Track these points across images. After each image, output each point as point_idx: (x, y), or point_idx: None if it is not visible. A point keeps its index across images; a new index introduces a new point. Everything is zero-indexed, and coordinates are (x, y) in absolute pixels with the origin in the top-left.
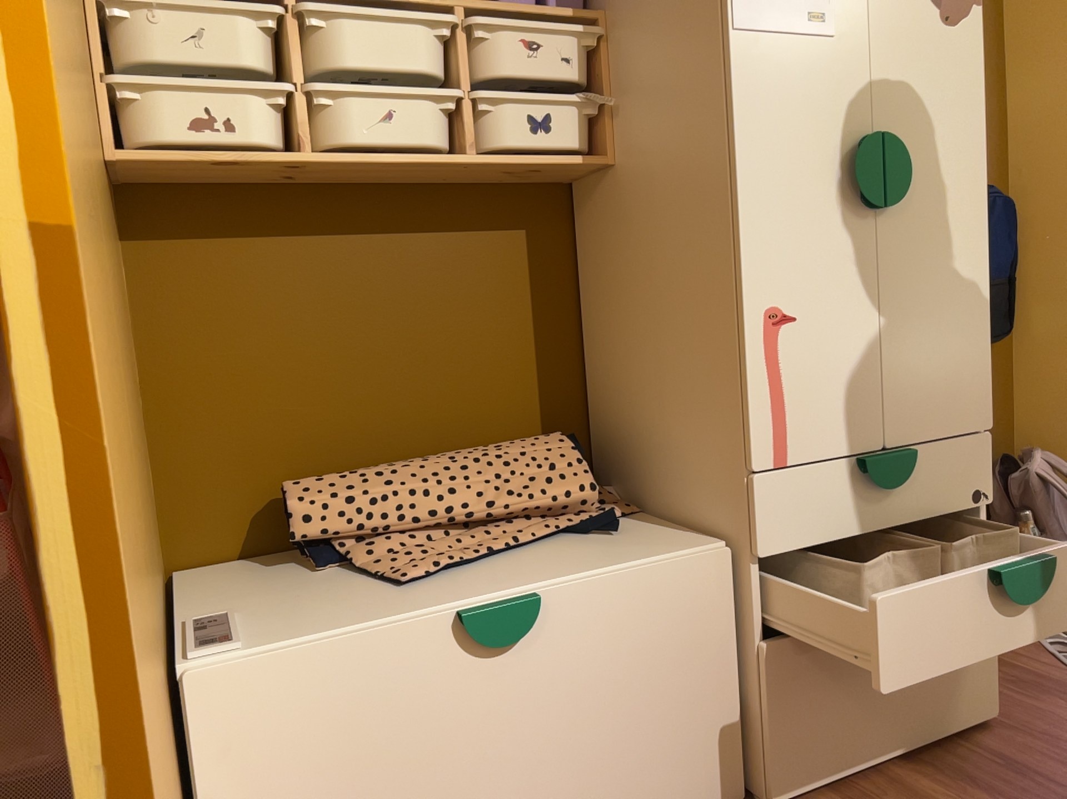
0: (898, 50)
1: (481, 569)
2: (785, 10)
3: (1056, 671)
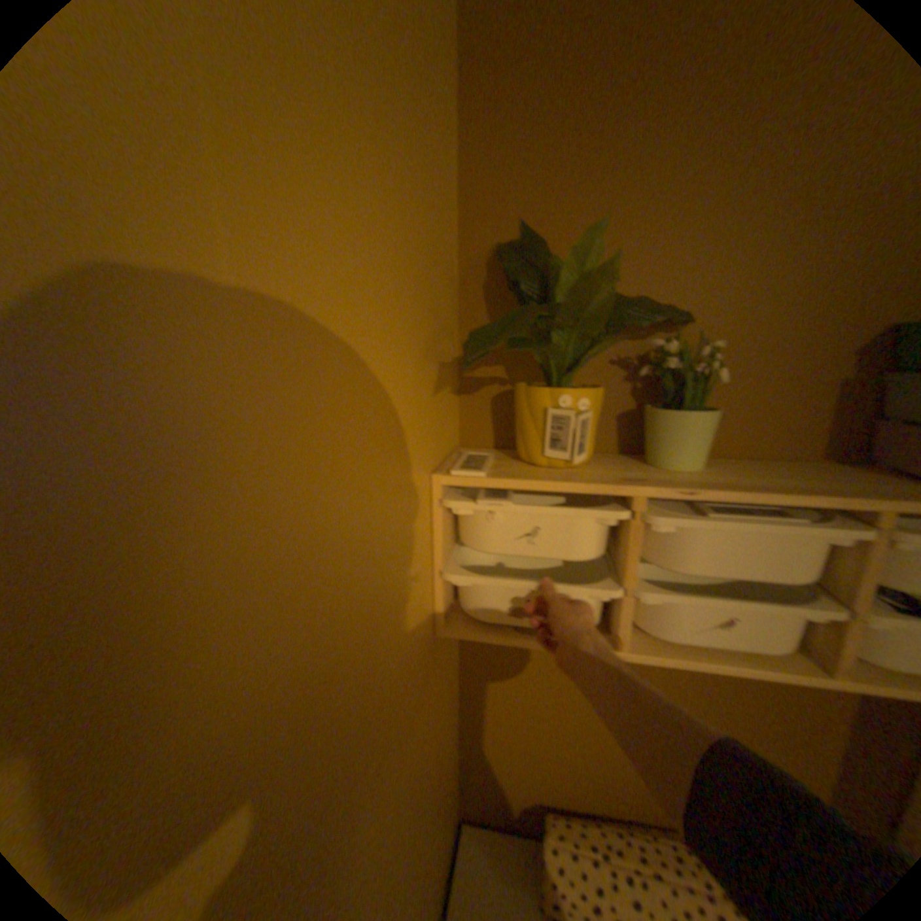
0: None
1: None
2: None
3: None
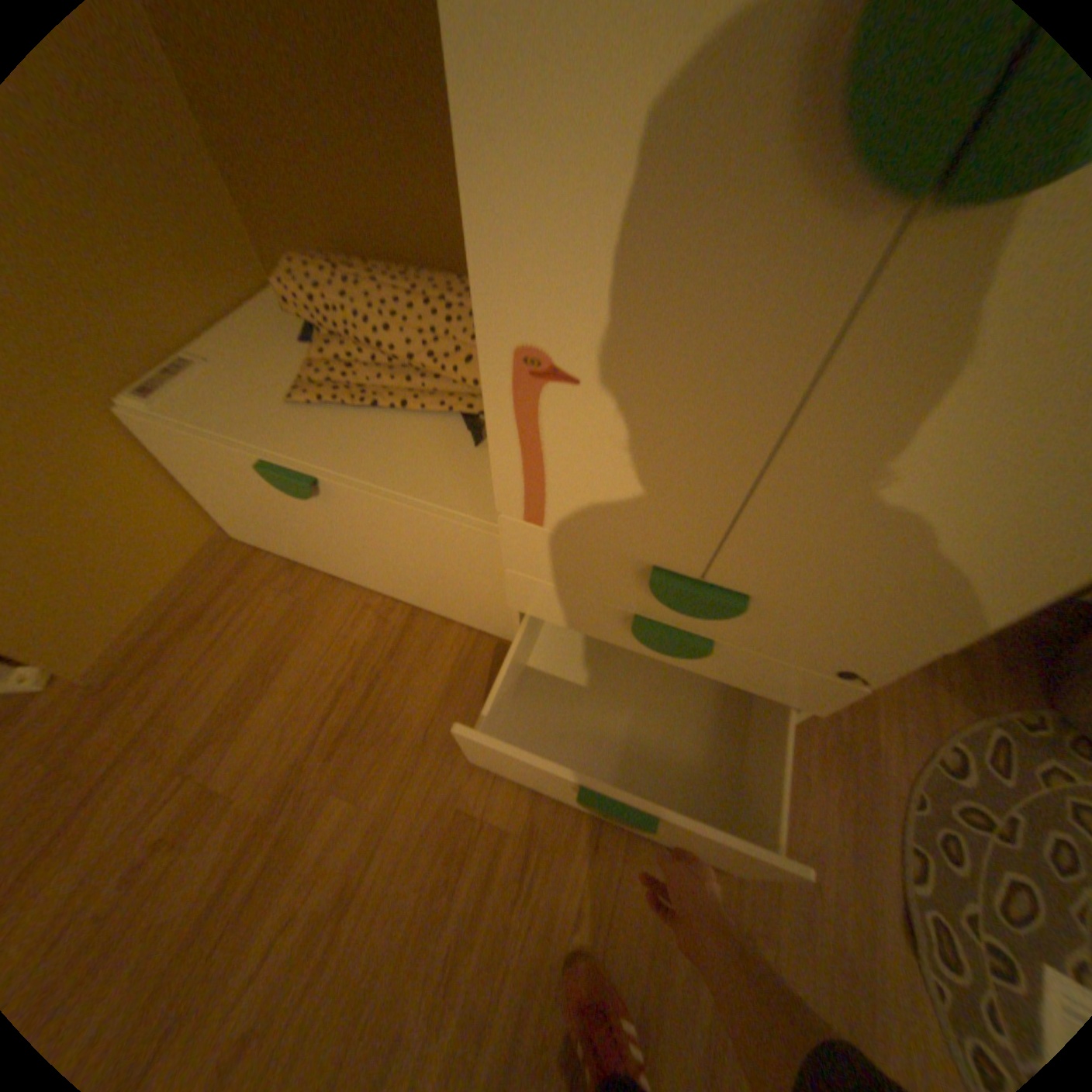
0: None
1: (350, 417)
2: None
3: (890, 770)
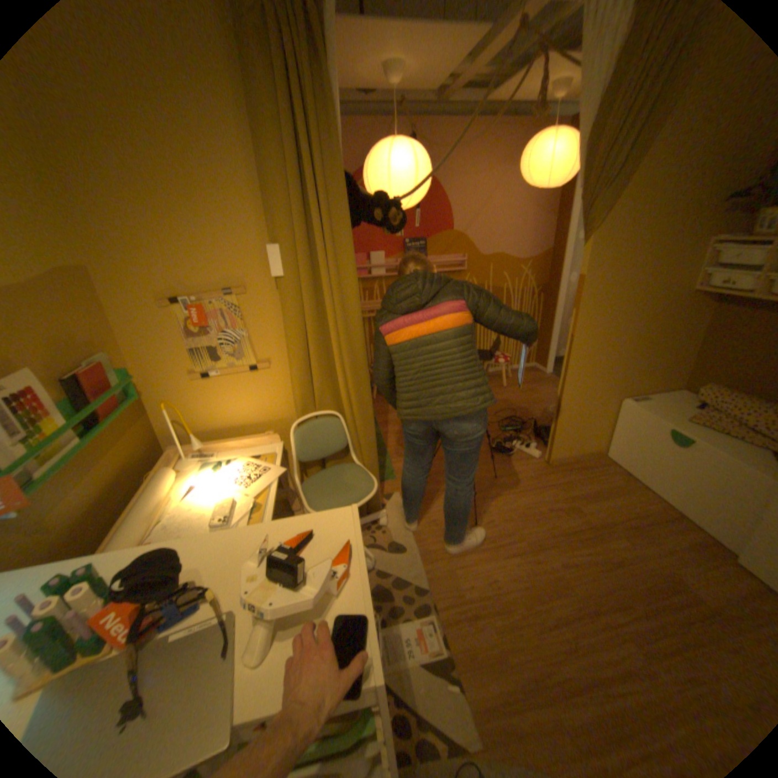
0: None
1: (714, 433)
2: None
3: None
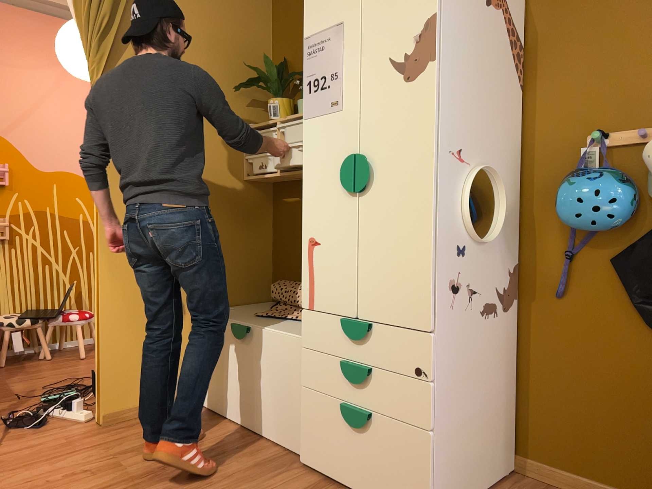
0: (375, 105)
1: (273, 320)
2: (322, 104)
3: None
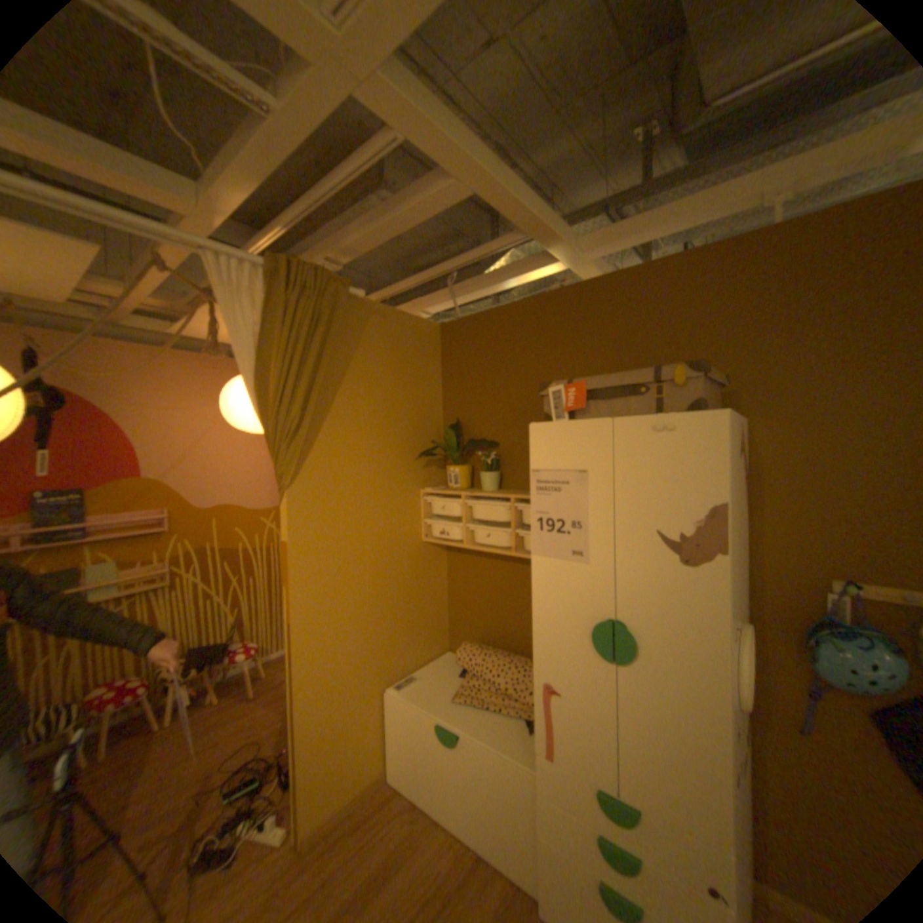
0: (637, 576)
1: (475, 713)
2: (559, 548)
3: None
